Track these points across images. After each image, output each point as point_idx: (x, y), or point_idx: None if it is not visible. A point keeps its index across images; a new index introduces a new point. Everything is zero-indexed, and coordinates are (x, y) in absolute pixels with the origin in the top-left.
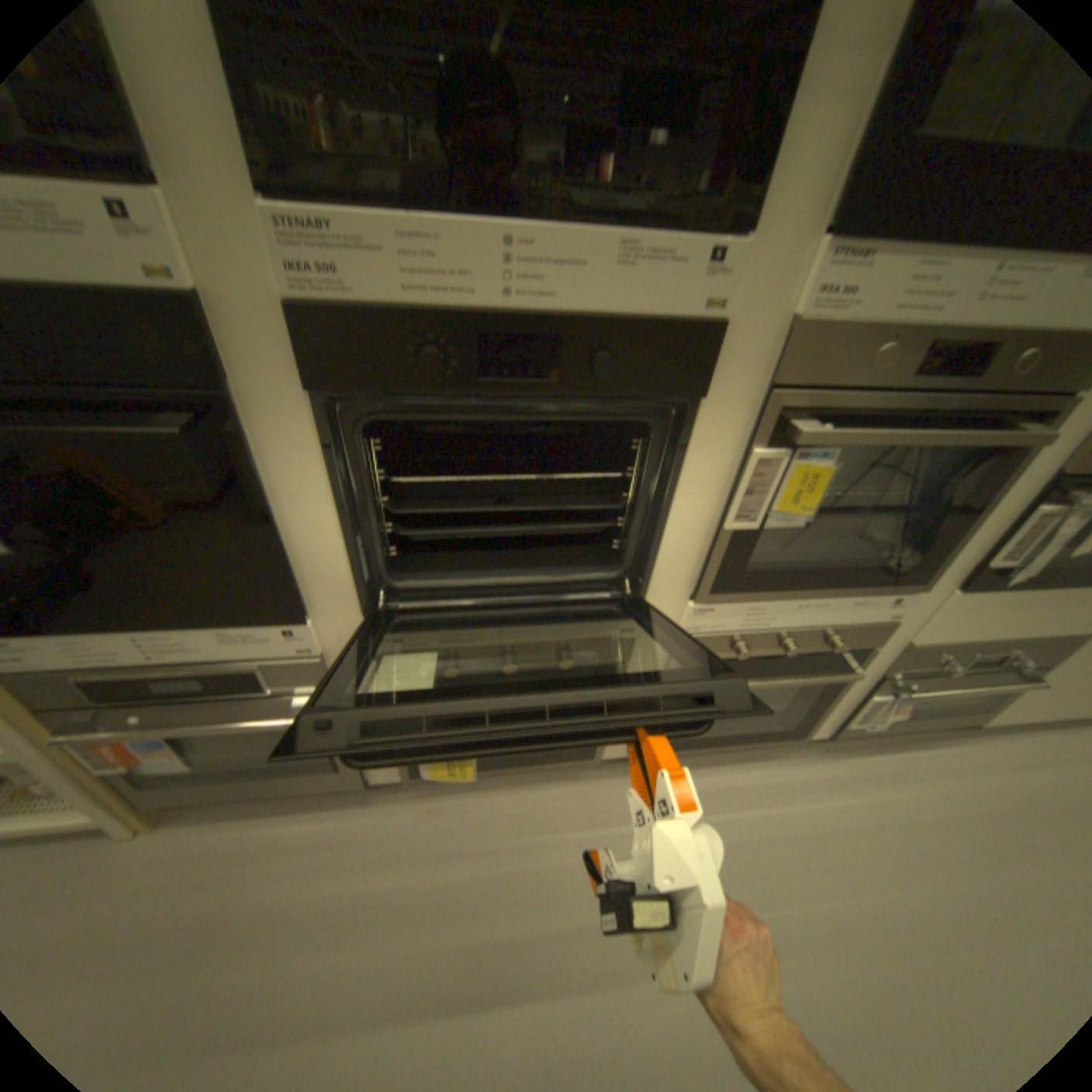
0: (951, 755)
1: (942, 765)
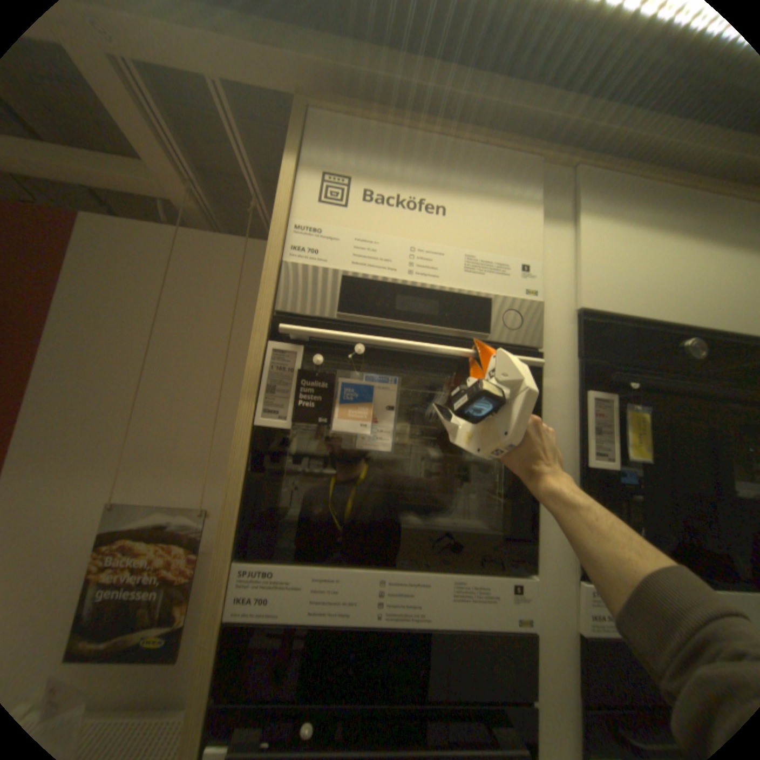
0: None
1: None
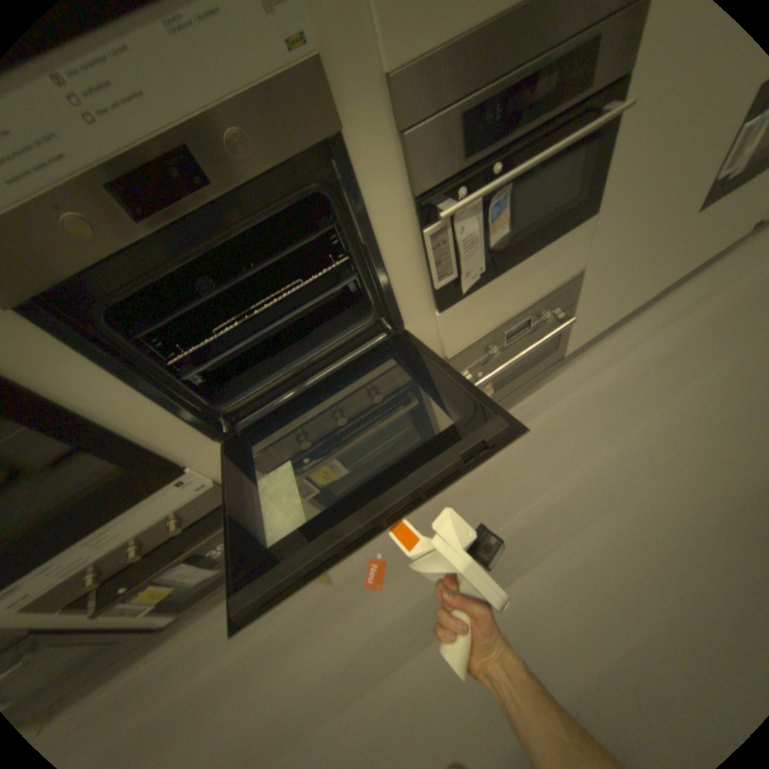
0: (549, 386)
1: (544, 397)
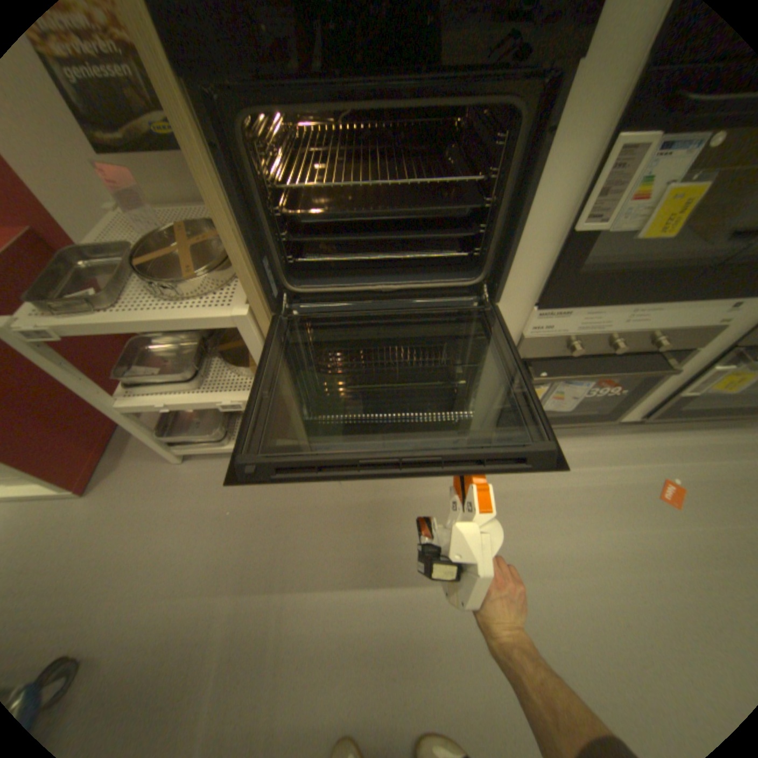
0: None
1: None
